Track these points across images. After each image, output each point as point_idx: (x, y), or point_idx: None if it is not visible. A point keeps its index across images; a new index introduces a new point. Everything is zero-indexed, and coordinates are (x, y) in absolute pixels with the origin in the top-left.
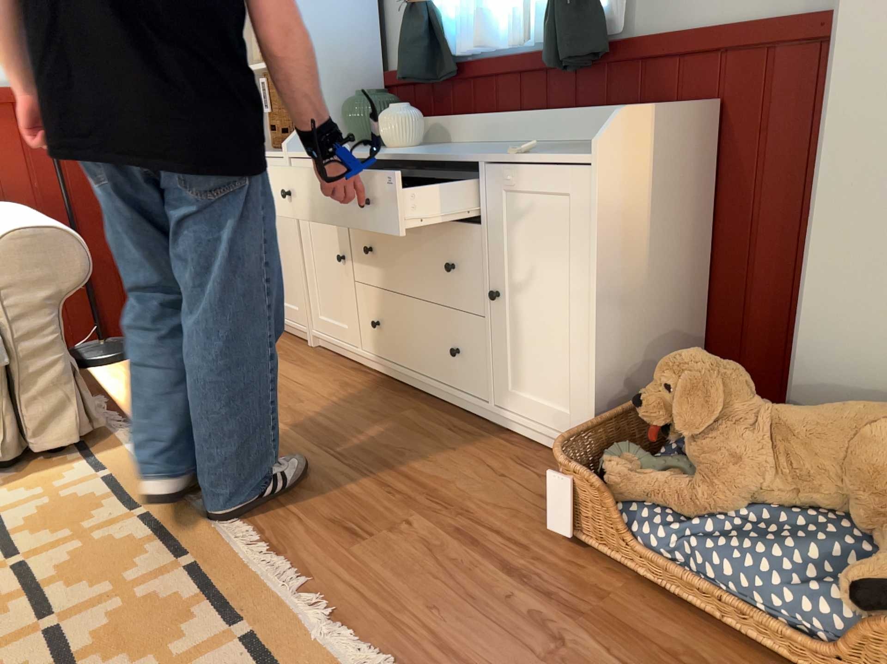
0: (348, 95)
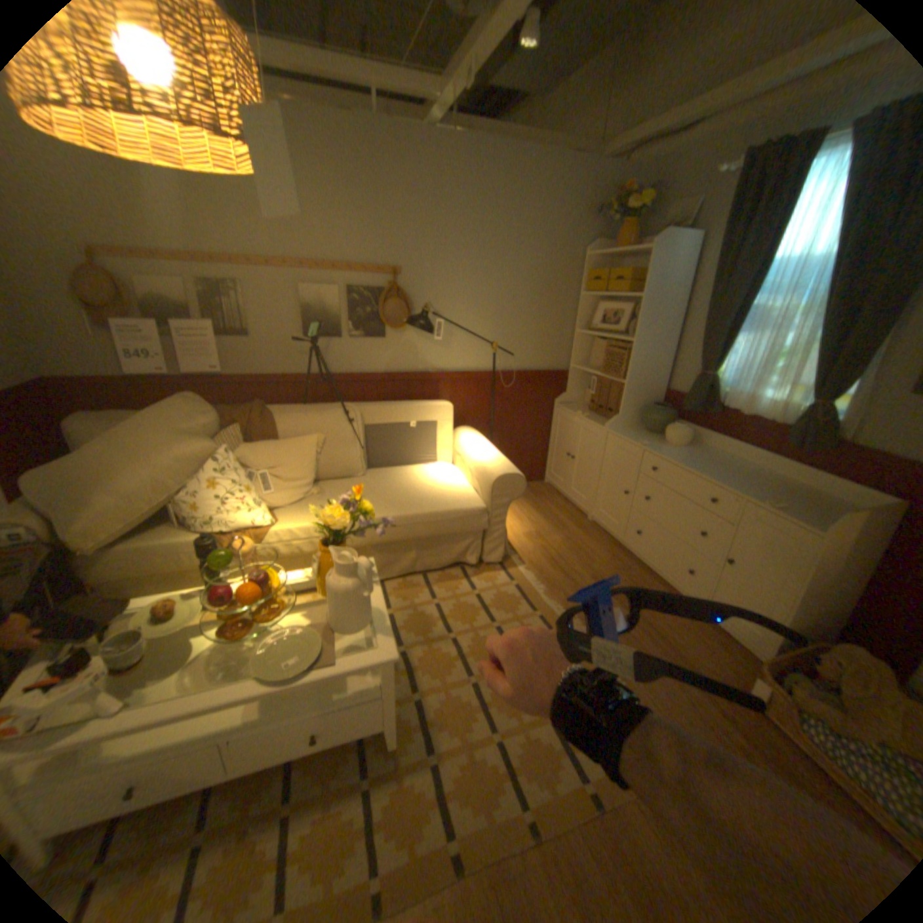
0: (645, 400)
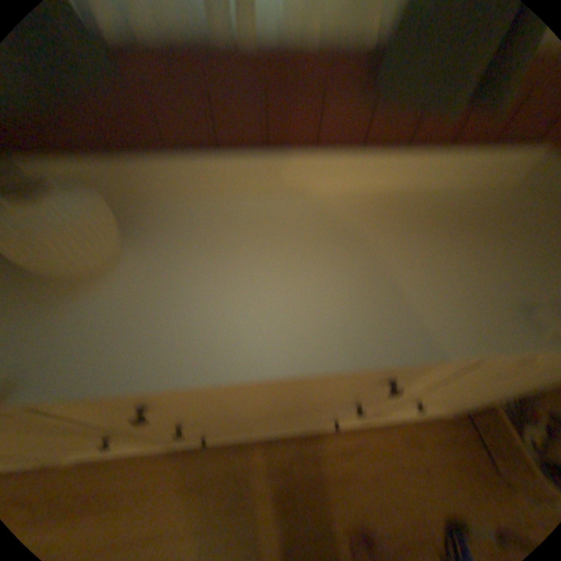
0: None
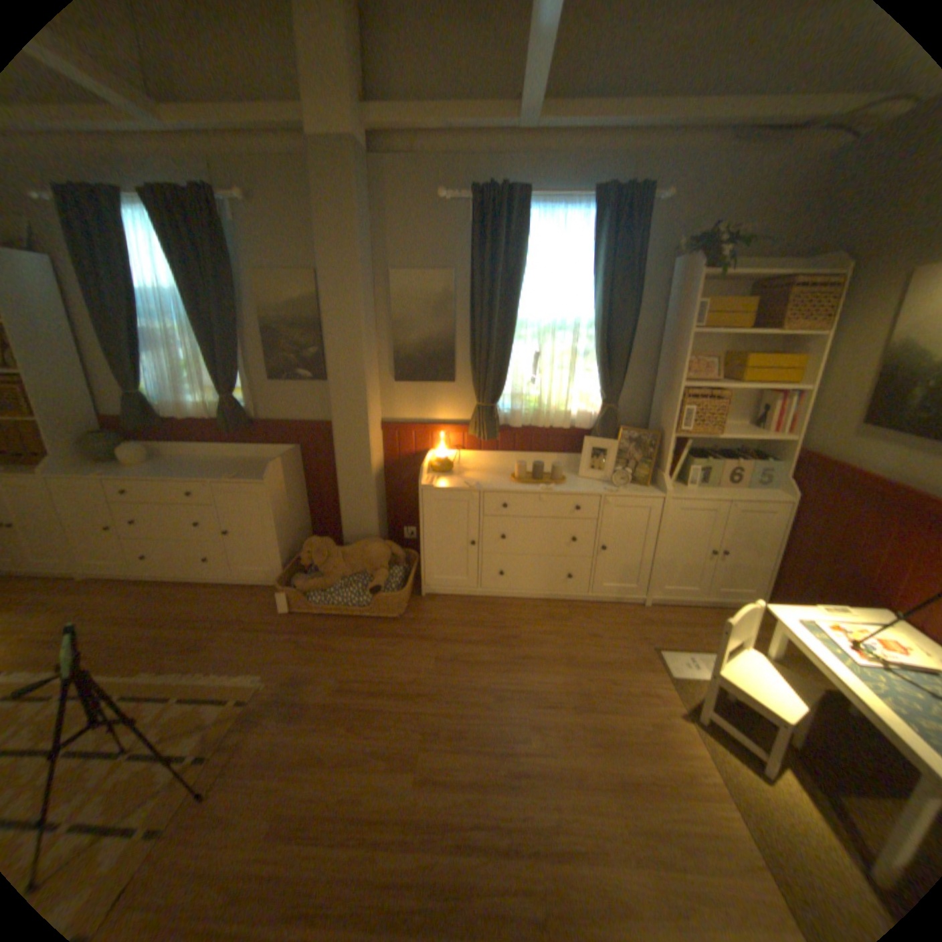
0: (75, 433)
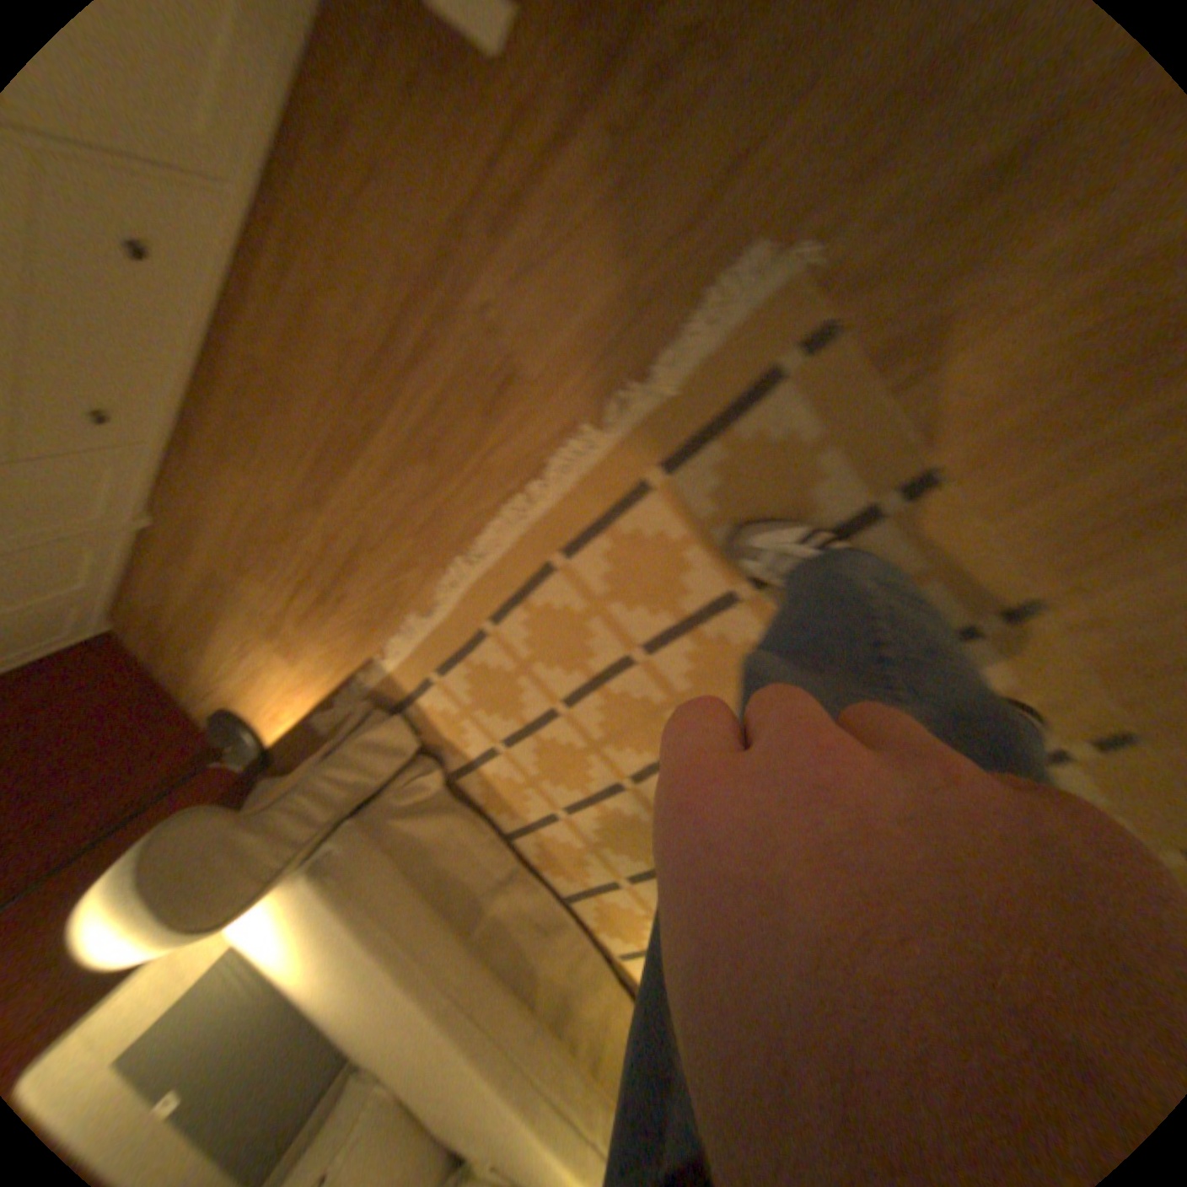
0: None
